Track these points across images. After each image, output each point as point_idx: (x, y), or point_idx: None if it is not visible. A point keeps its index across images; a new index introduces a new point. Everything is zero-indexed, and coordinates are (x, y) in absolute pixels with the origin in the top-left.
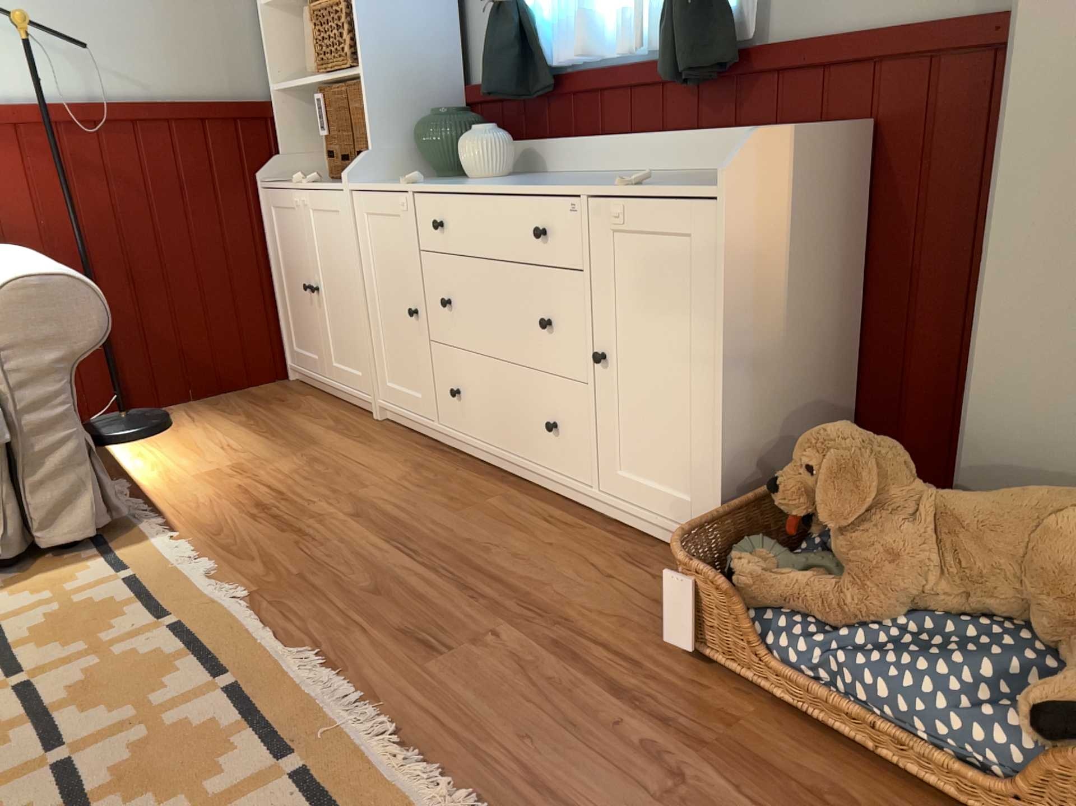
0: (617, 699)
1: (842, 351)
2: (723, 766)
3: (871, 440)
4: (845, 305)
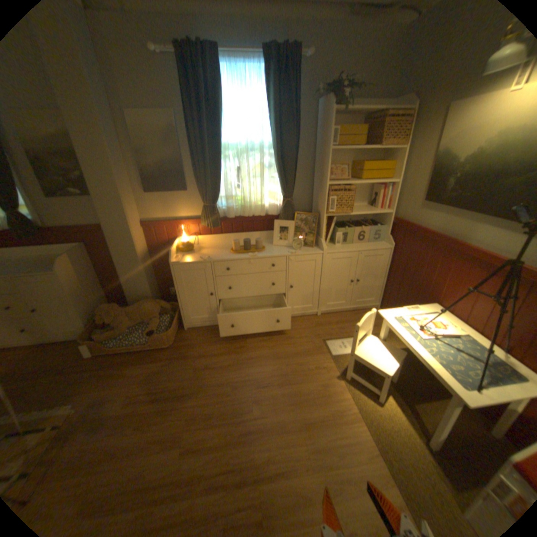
0: (78, 374)
1: (96, 286)
2: (105, 370)
3: (109, 306)
4: (93, 278)
